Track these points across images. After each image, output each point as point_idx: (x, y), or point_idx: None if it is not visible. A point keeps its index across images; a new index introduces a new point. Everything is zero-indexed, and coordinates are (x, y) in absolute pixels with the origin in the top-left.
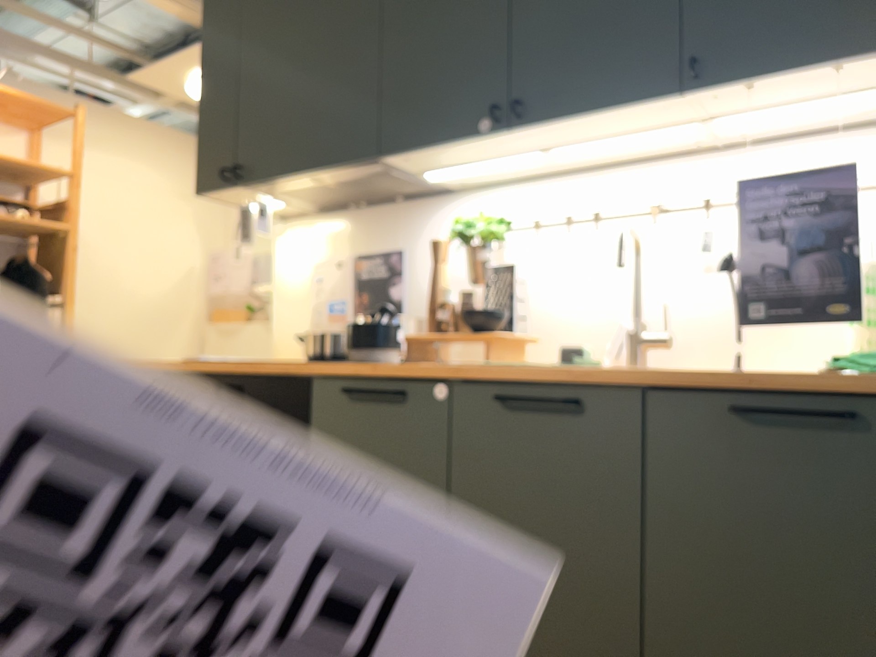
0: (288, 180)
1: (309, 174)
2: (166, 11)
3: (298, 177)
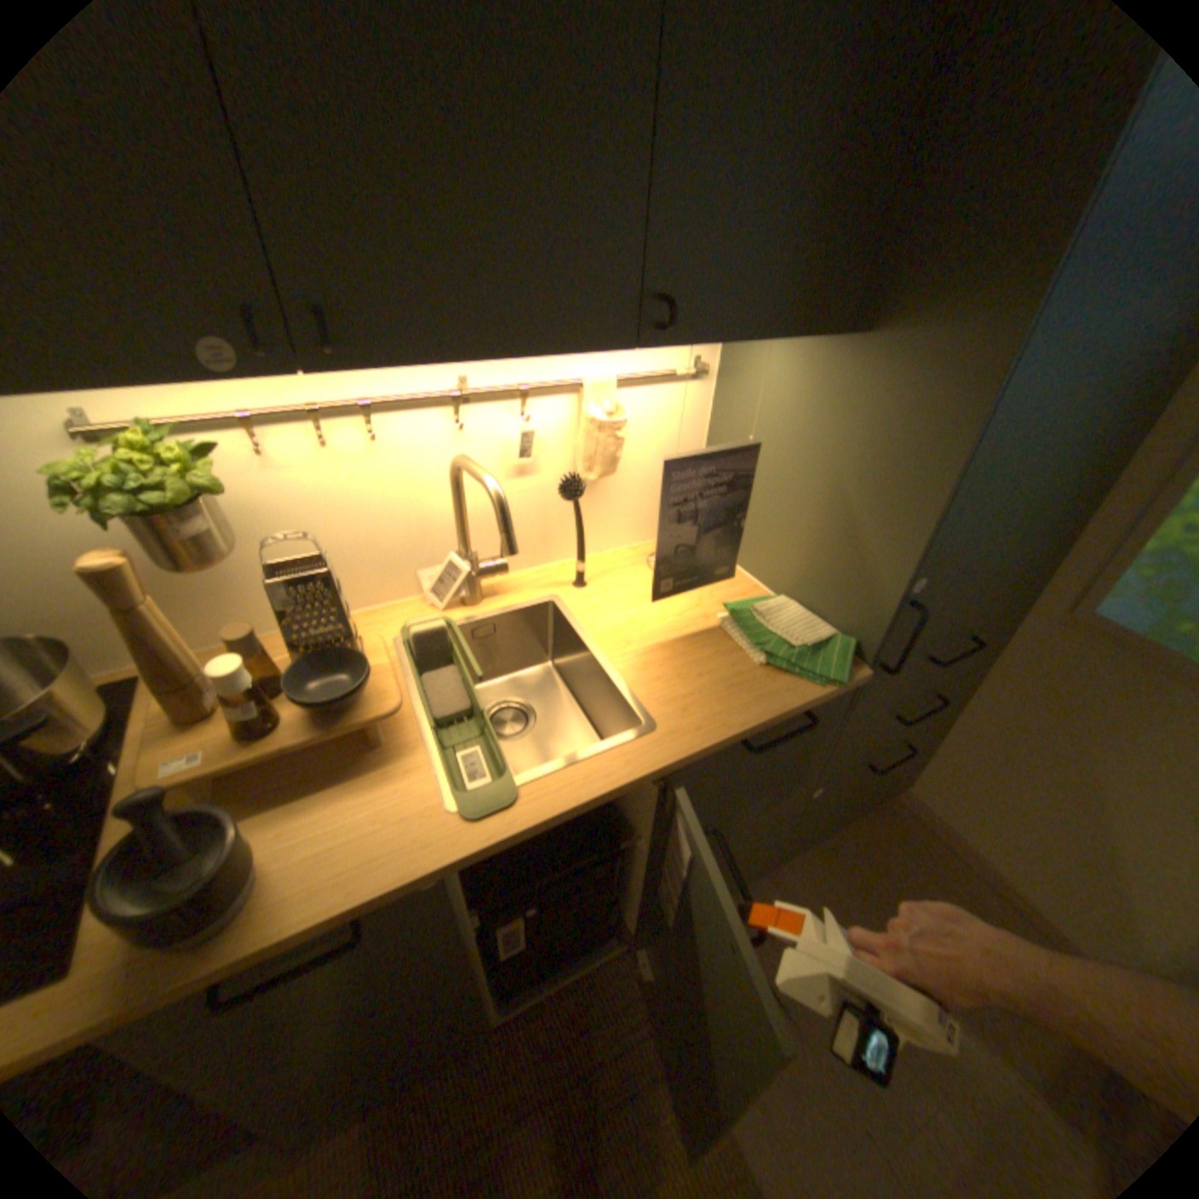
0: None
1: None
2: None
3: None
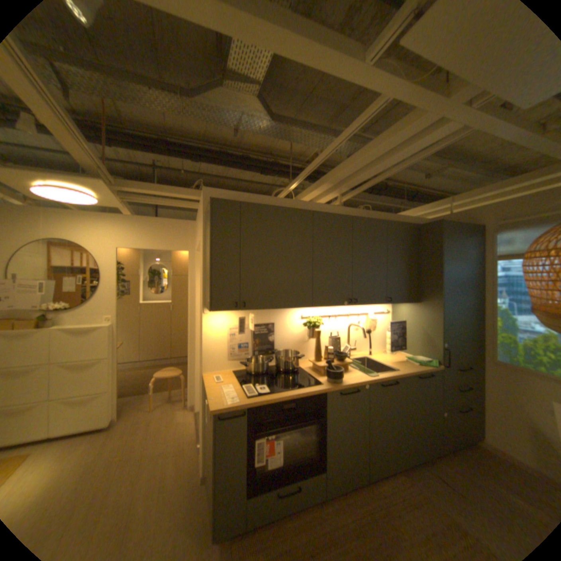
0: (267, 309)
1: (278, 308)
2: (73, 154)
3: (272, 309)
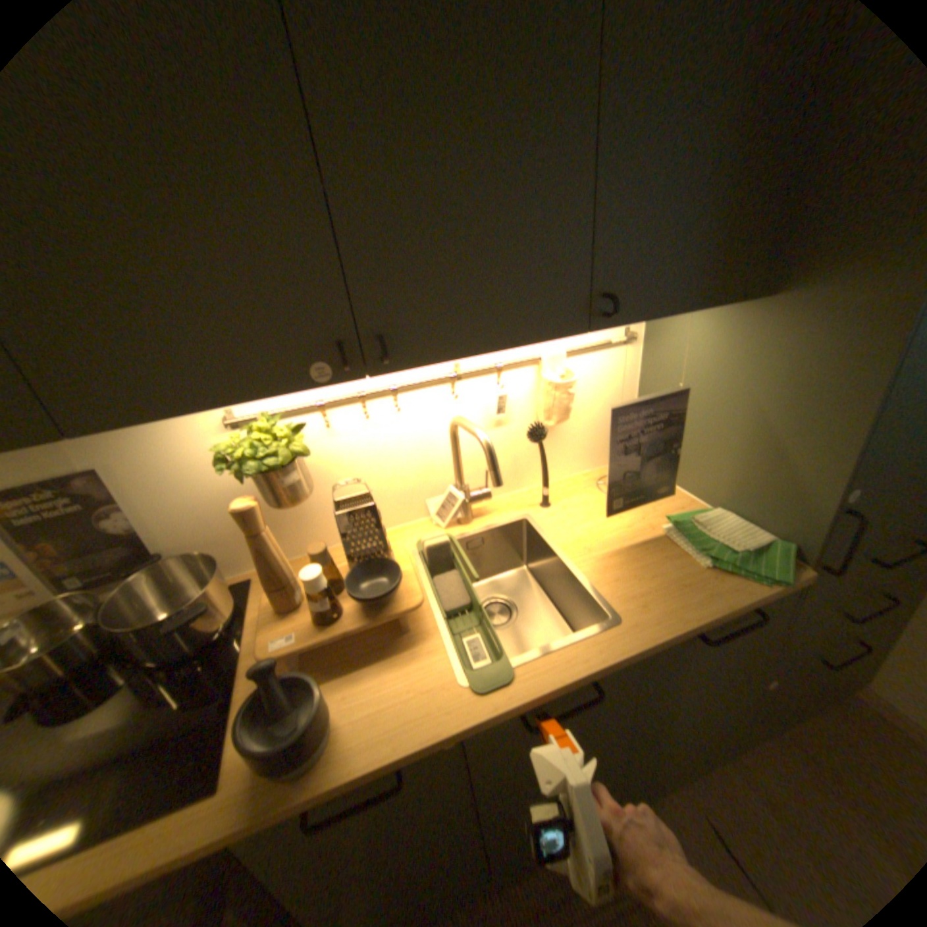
0: None
1: None
2: None
3: None
